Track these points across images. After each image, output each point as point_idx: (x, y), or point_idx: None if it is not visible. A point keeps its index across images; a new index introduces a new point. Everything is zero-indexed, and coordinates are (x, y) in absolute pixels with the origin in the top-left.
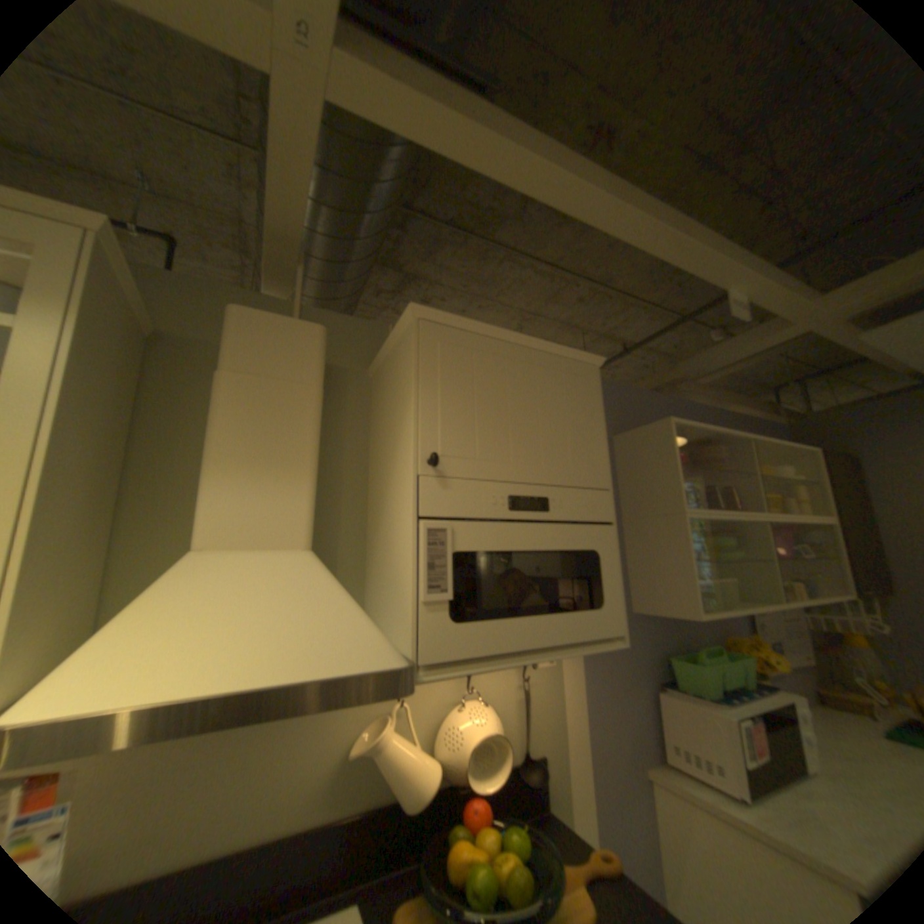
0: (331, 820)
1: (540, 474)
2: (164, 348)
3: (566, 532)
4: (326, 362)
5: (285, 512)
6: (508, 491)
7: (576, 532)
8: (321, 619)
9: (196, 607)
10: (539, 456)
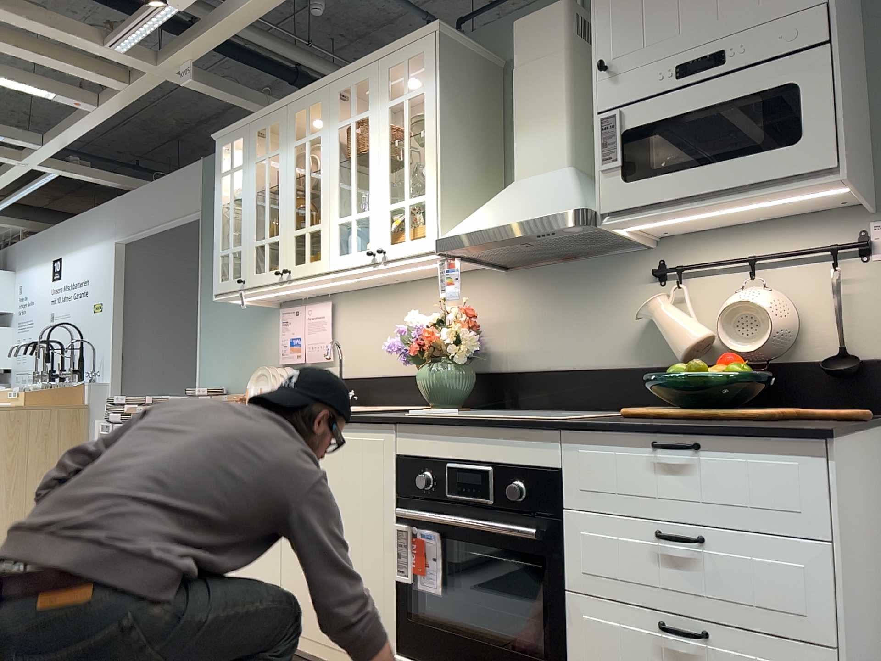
0: (637, 365)
1: (712, 32)
2: (509, 73)
3: (743, 78)
4: (568, 29)
5: (552, 146)
6: (672, 64)
7: (758, 74)
8: (549, 196)
9: (501, 202)
10: (710, 14)
